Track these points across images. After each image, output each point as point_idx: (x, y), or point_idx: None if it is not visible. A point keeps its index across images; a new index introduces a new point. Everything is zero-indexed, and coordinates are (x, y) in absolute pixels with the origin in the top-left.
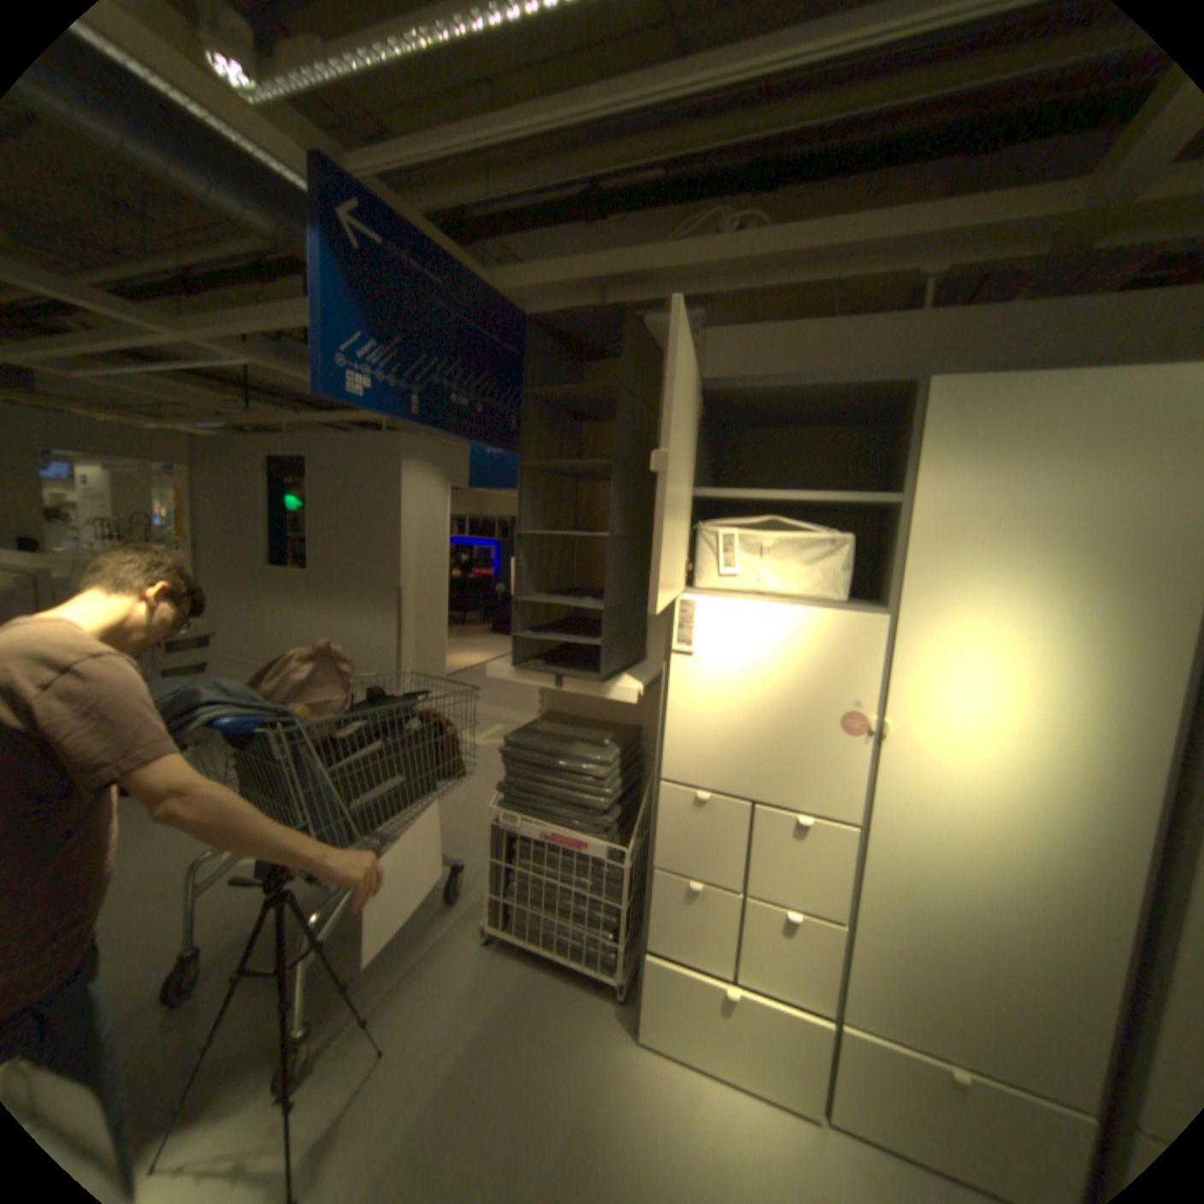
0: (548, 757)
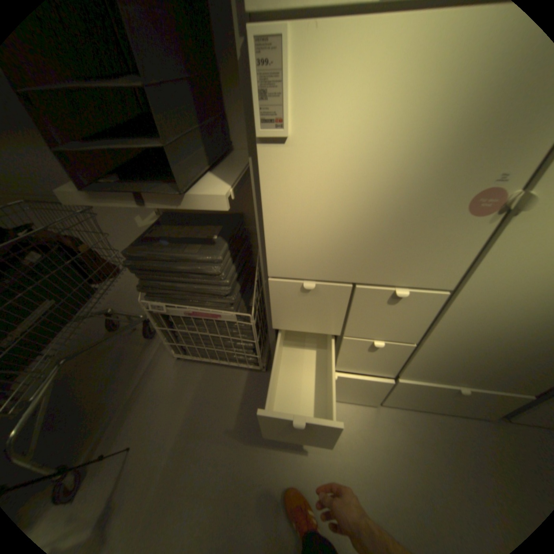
0: (166, 262)
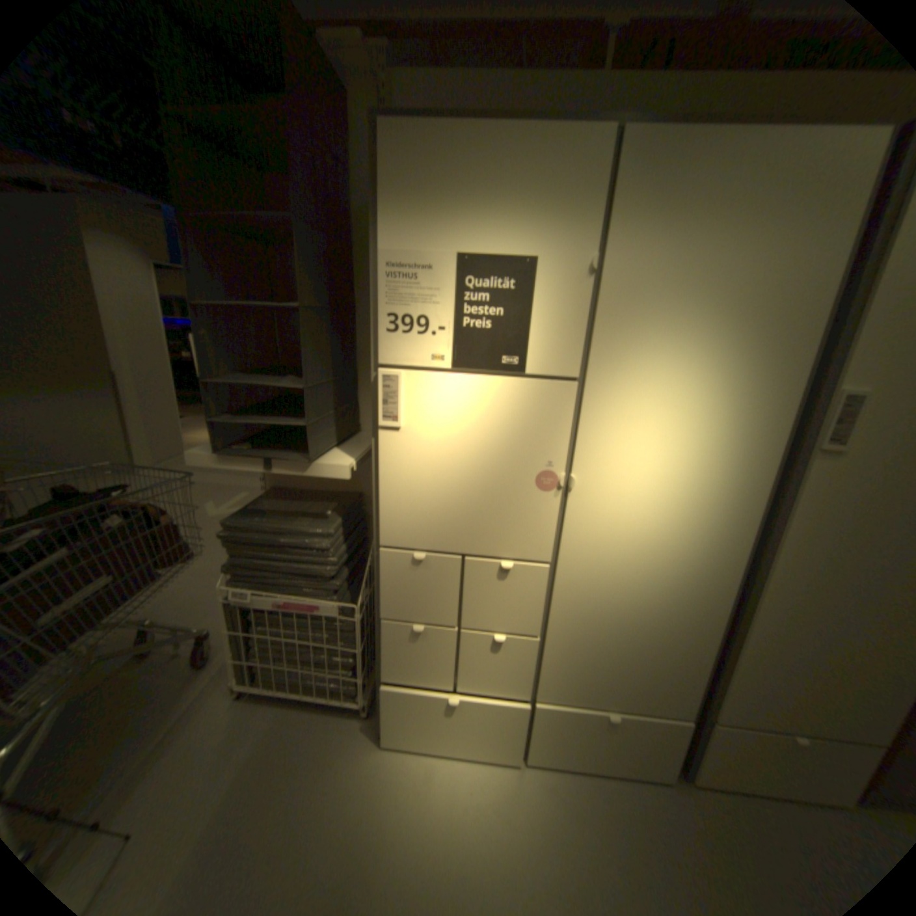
0: (270, 535)
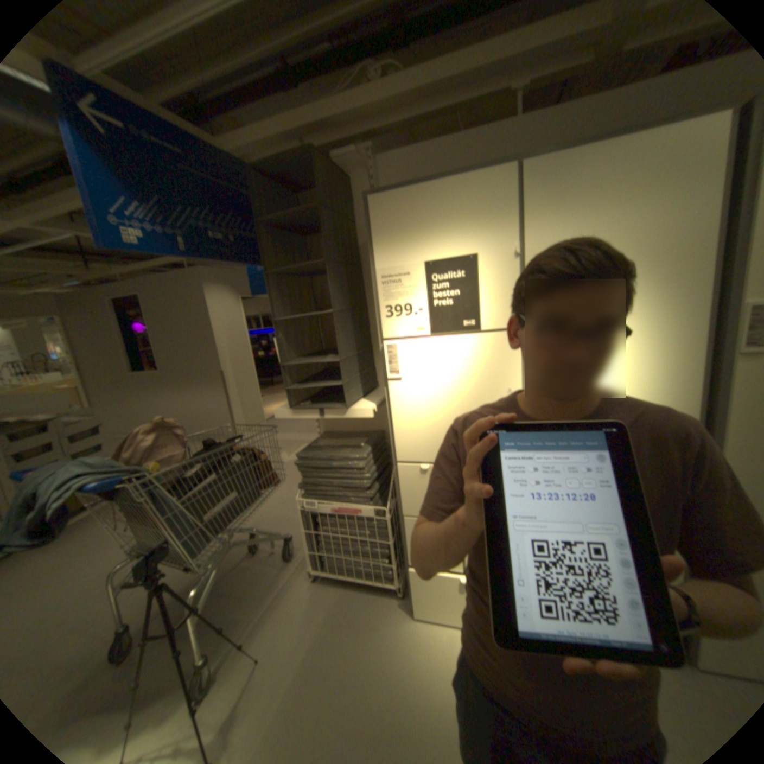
0: (326, 461)
